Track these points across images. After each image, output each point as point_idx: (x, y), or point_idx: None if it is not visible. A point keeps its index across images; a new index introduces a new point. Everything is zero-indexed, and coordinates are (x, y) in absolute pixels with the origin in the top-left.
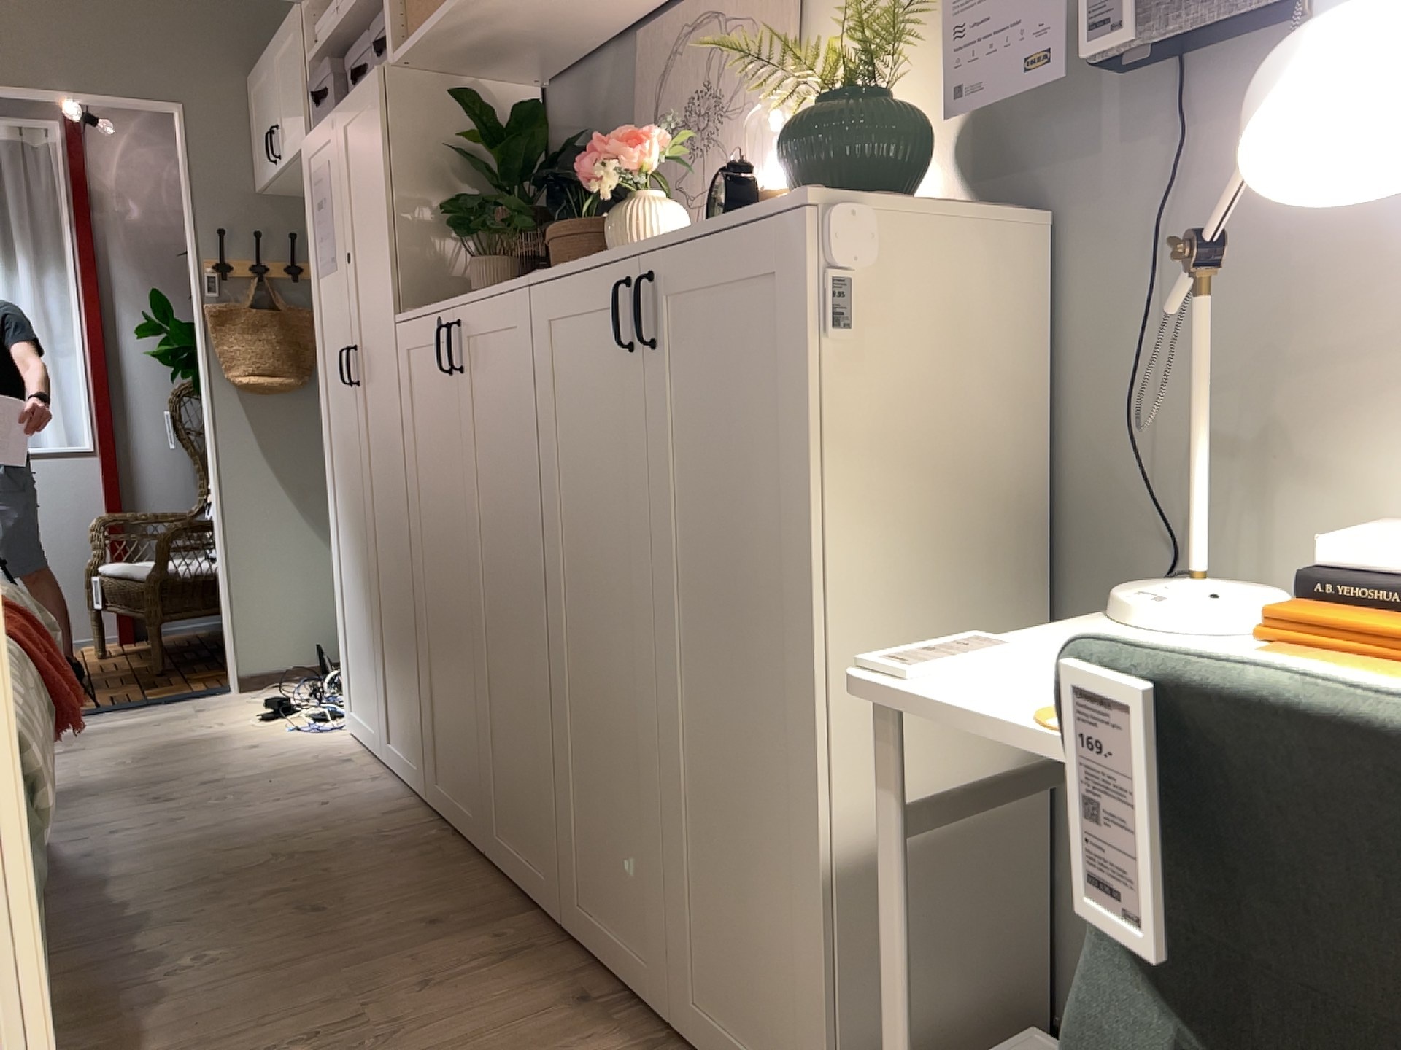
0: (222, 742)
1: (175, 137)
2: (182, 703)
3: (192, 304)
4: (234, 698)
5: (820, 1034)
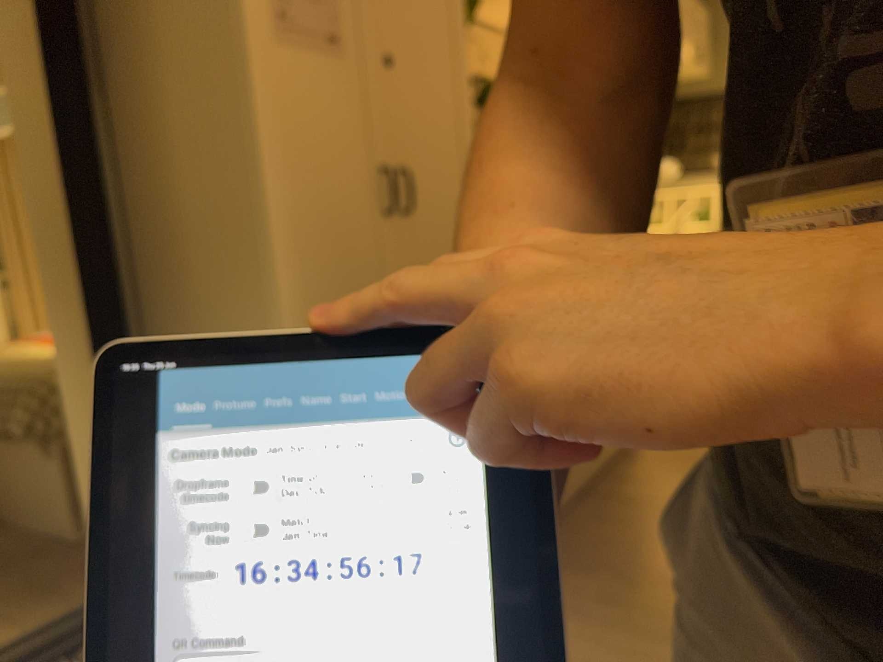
0: None
1: None
2: None
3: None
4: None
5: None
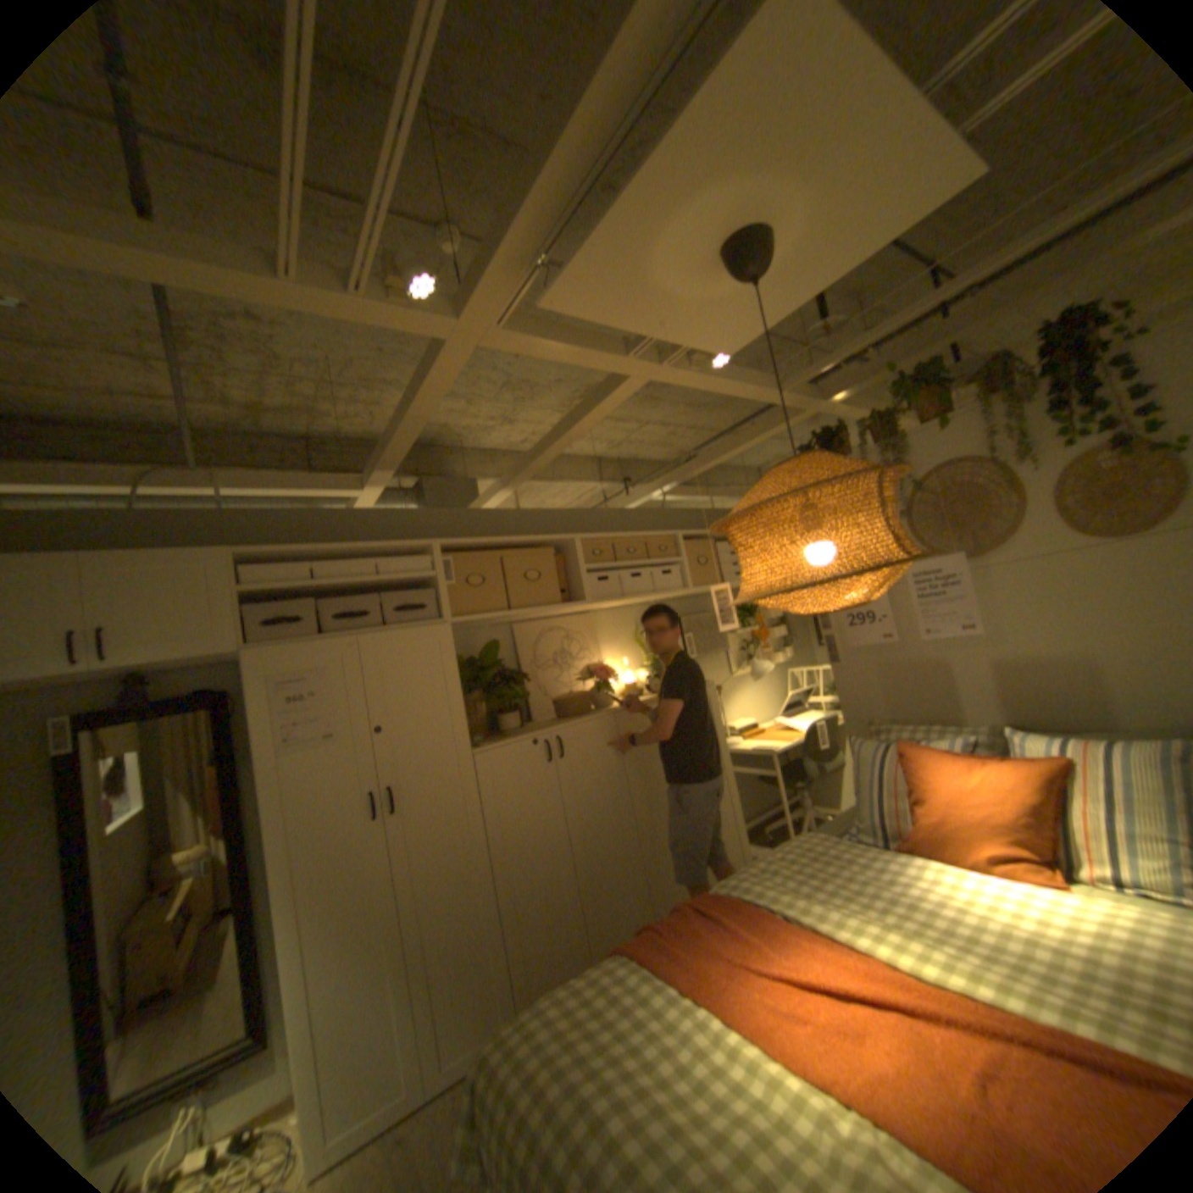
0: None
1: None
2: None
3: None
4: None
5: (746, 849)
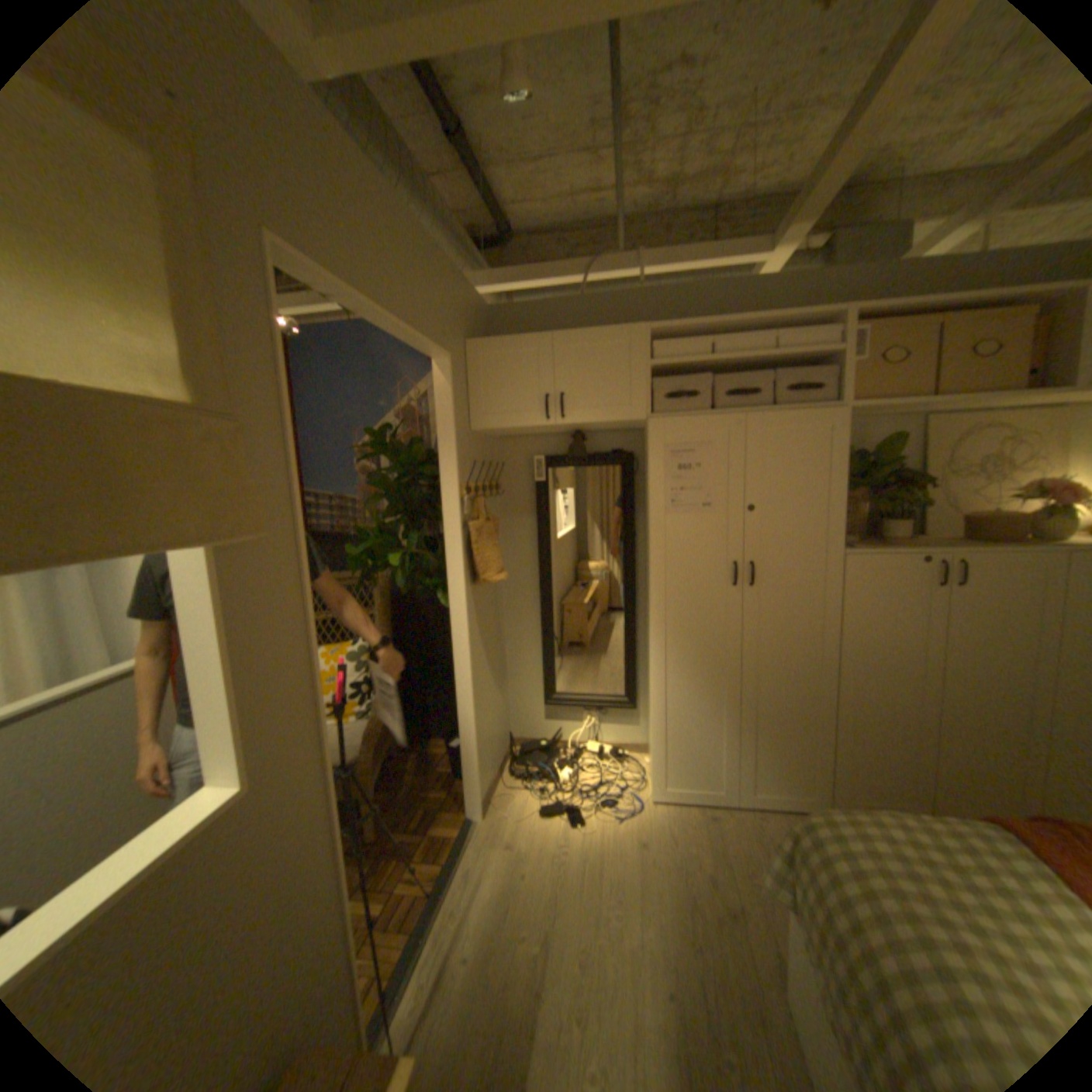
0: (617, 858)
1: (436, 381)
2: (471, 852)
3: (444, 521)
4: (498, 826)
5: None
